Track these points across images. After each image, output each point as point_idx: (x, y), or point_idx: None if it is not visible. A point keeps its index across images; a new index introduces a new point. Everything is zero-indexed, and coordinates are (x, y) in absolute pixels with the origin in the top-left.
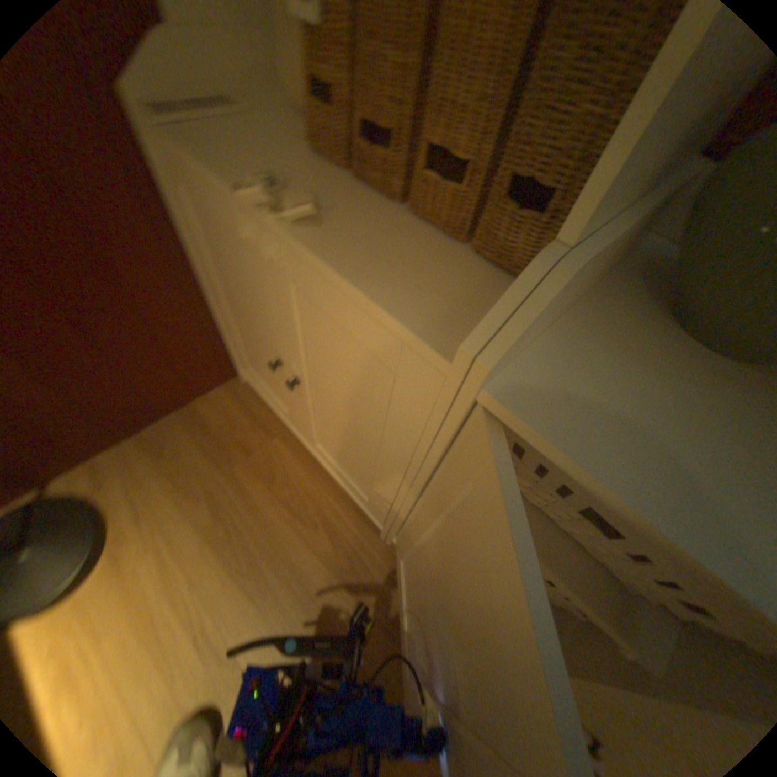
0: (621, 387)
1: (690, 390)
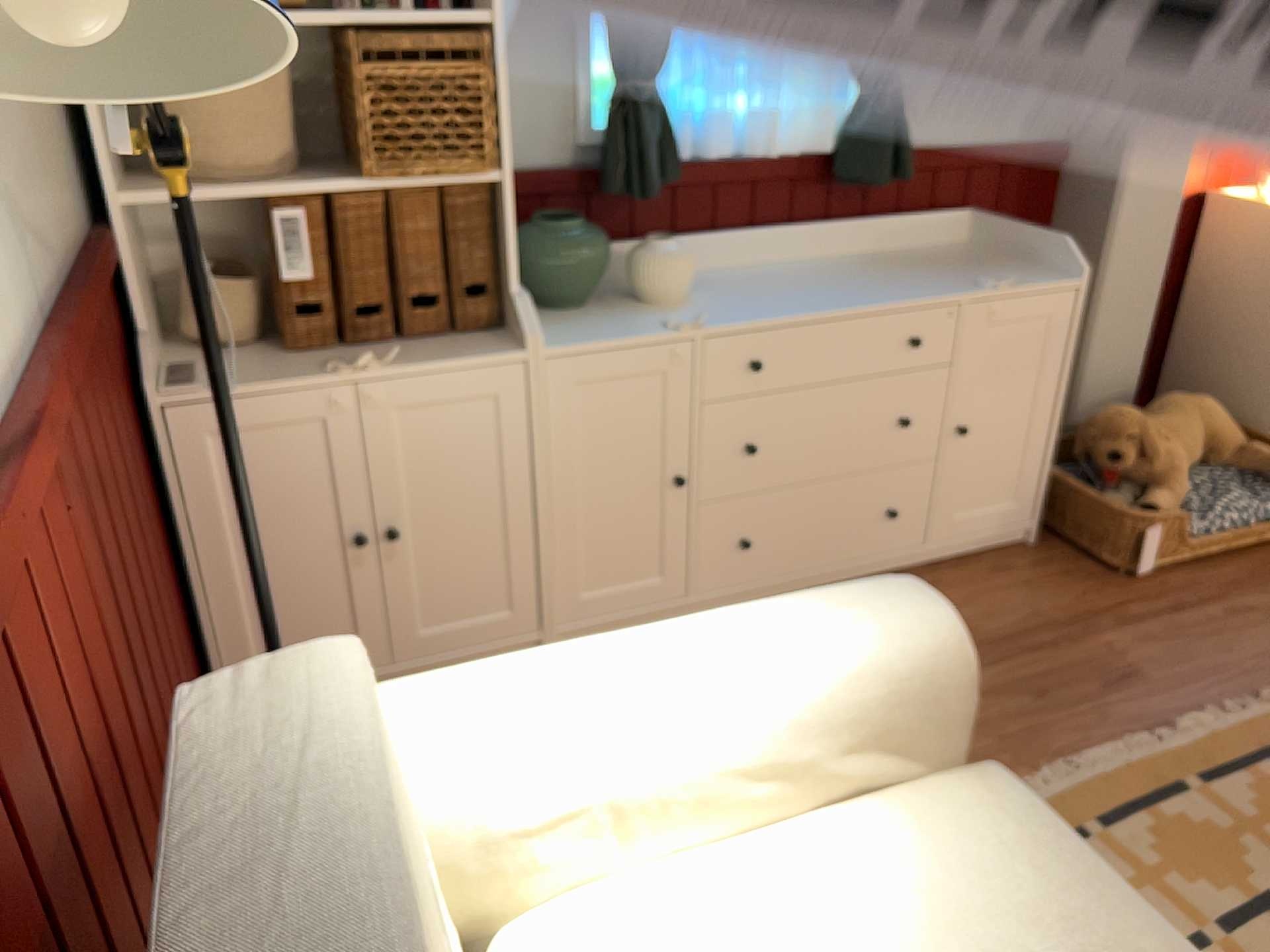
0: (567, 331)
1: (581, 321)
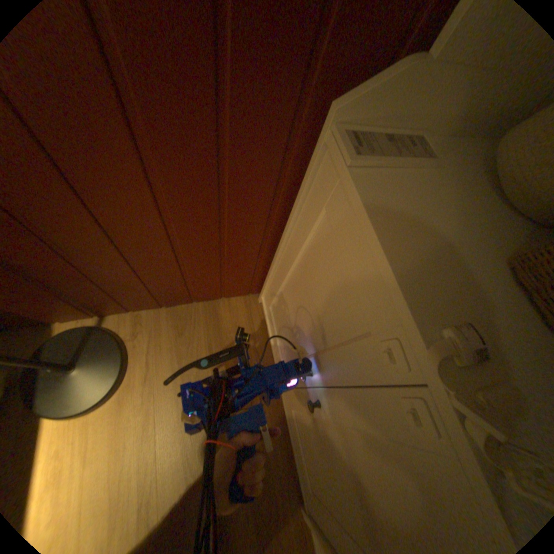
0: None
1: None
